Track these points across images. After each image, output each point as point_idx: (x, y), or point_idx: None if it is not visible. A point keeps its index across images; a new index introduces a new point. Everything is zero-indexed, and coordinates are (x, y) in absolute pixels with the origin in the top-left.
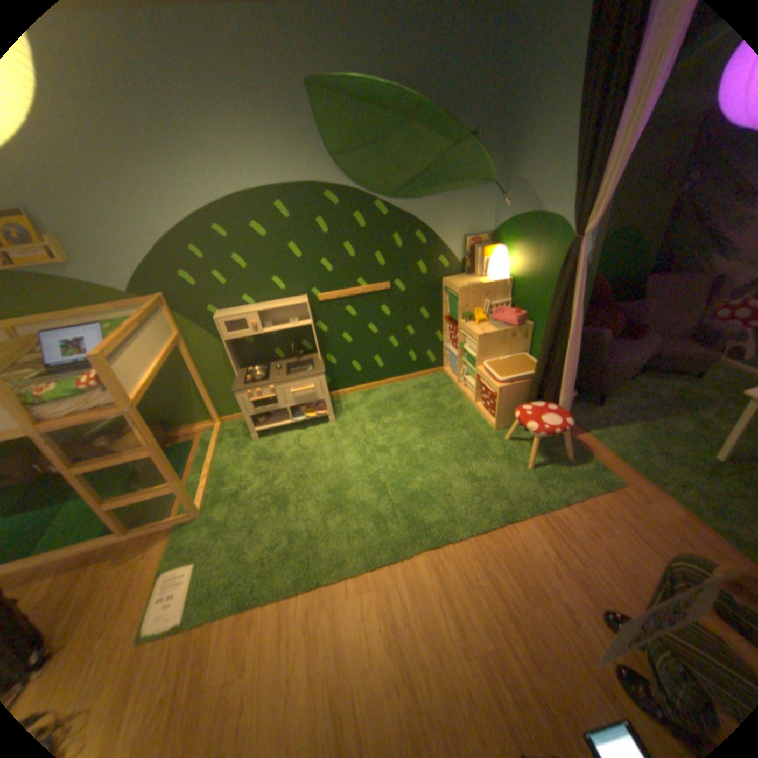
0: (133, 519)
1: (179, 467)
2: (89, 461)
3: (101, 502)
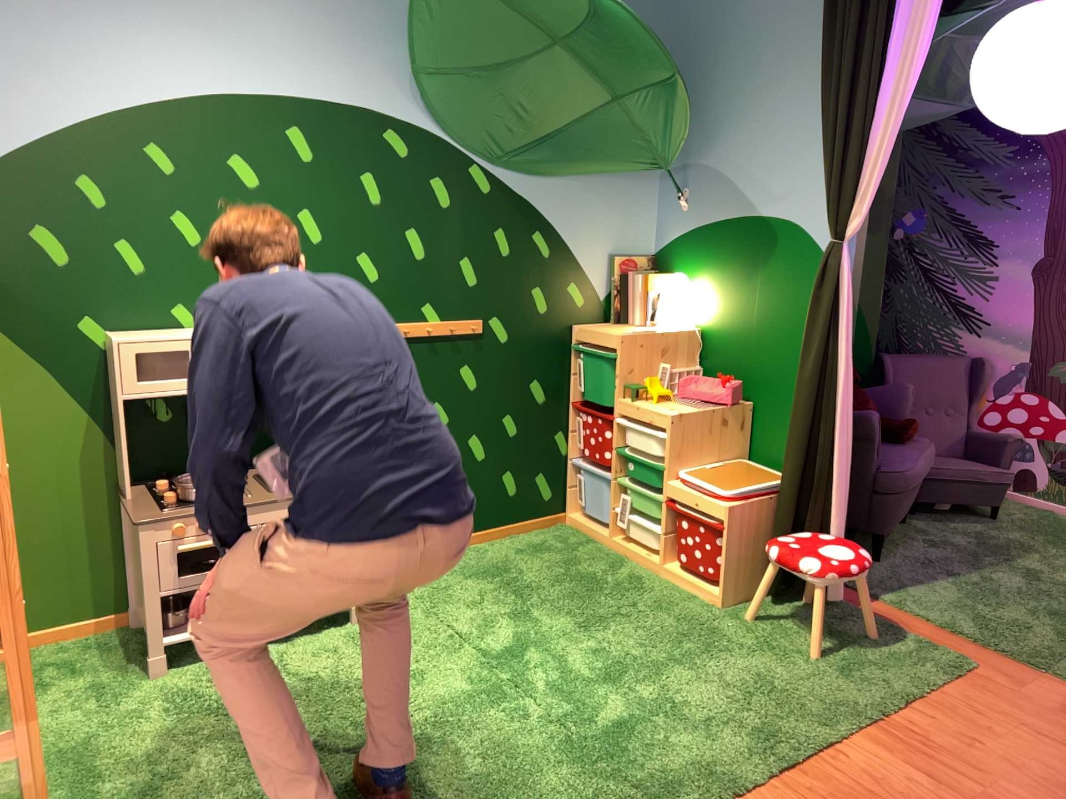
0: None
1: None
2: None
3: None
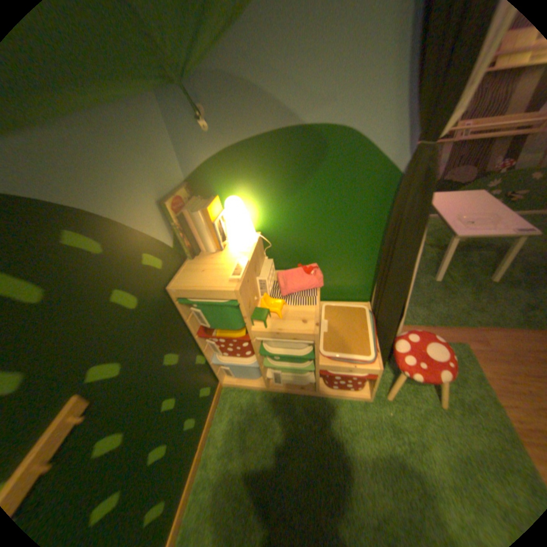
0: None
1: None
2: None
3: None
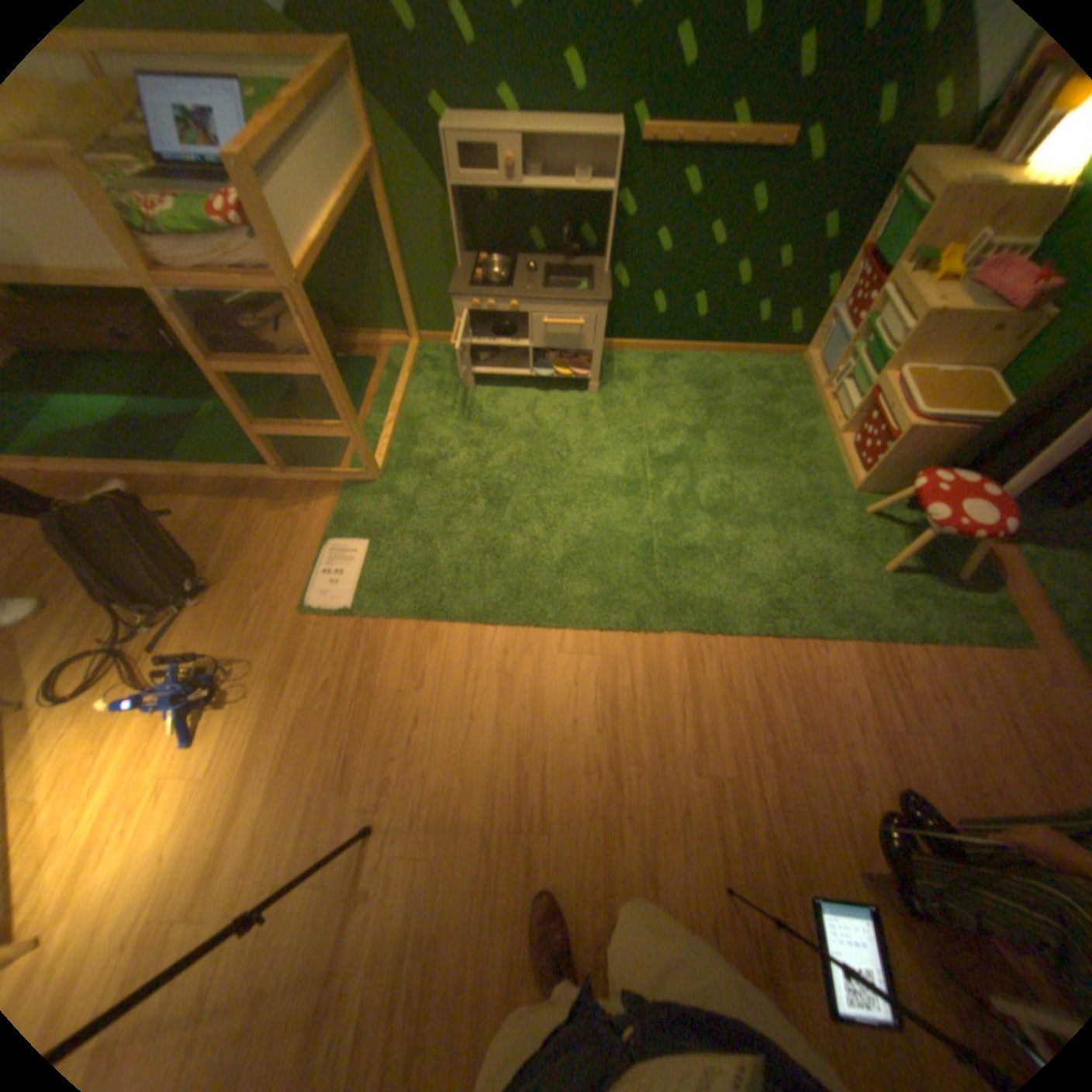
0: (293, 454)
1: (355, 397)
2: (233, 356)
3: (252, 421)
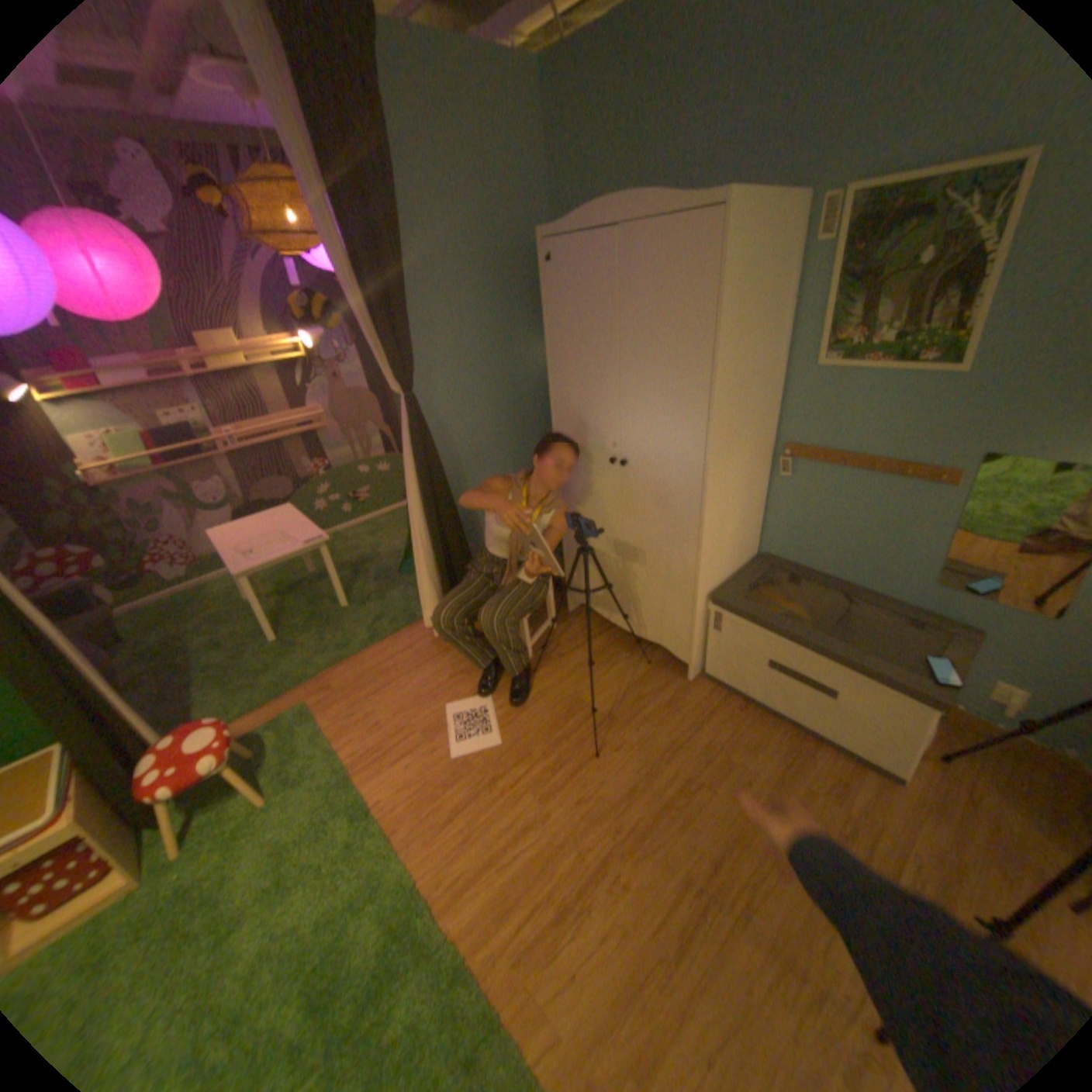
0: None
1: None
2: None
3: None
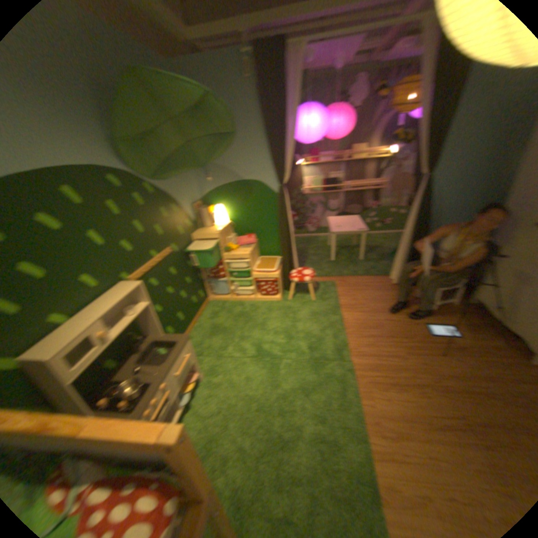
0: None
1: None
2: None
3: None
